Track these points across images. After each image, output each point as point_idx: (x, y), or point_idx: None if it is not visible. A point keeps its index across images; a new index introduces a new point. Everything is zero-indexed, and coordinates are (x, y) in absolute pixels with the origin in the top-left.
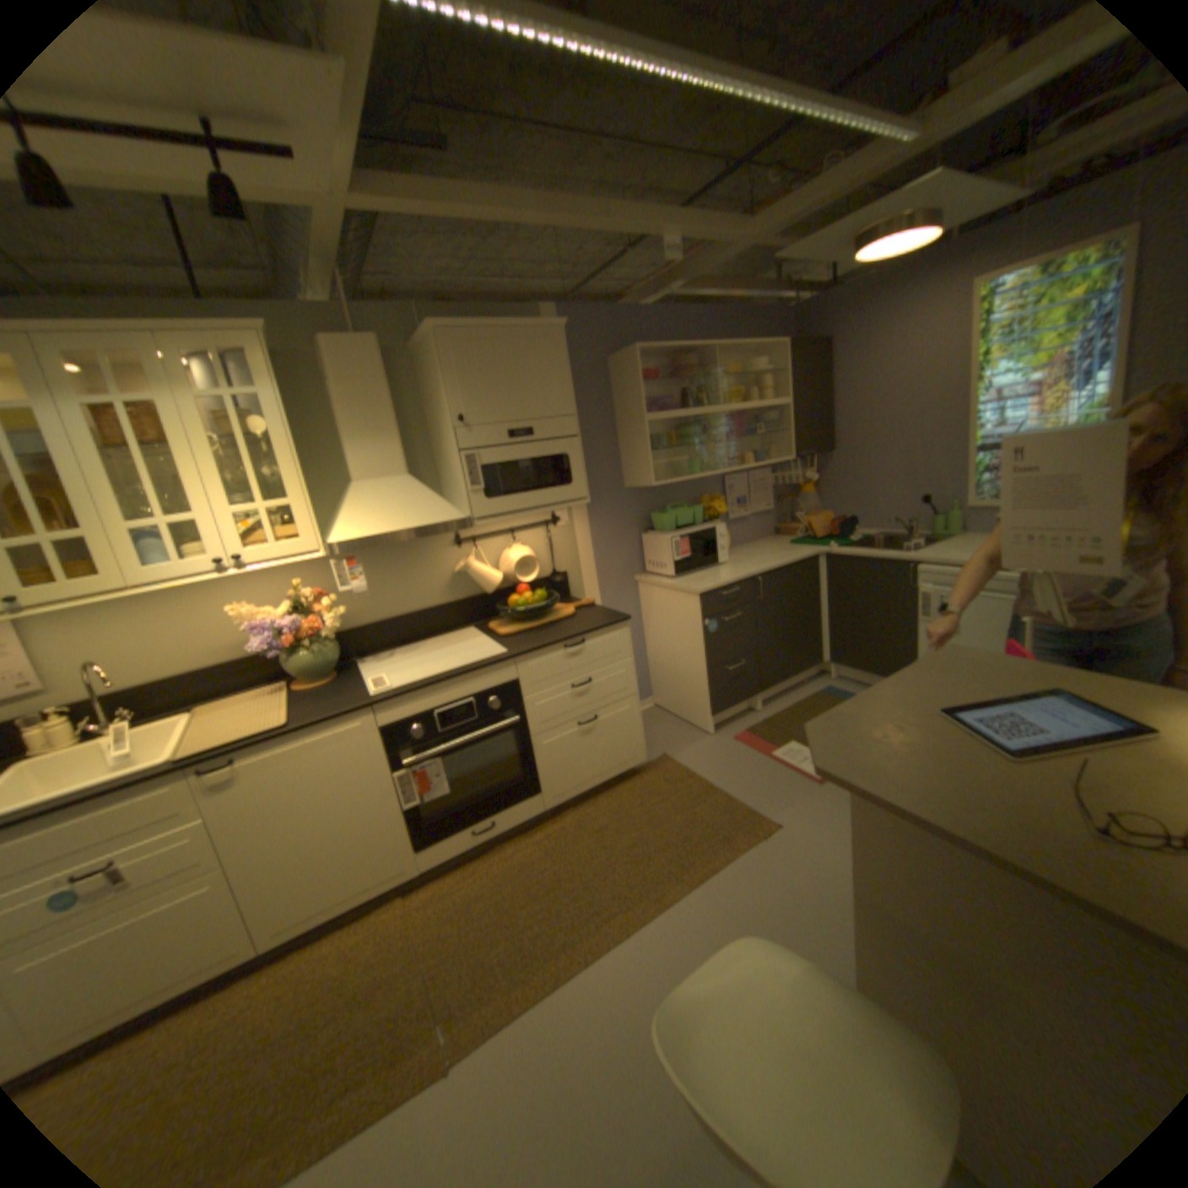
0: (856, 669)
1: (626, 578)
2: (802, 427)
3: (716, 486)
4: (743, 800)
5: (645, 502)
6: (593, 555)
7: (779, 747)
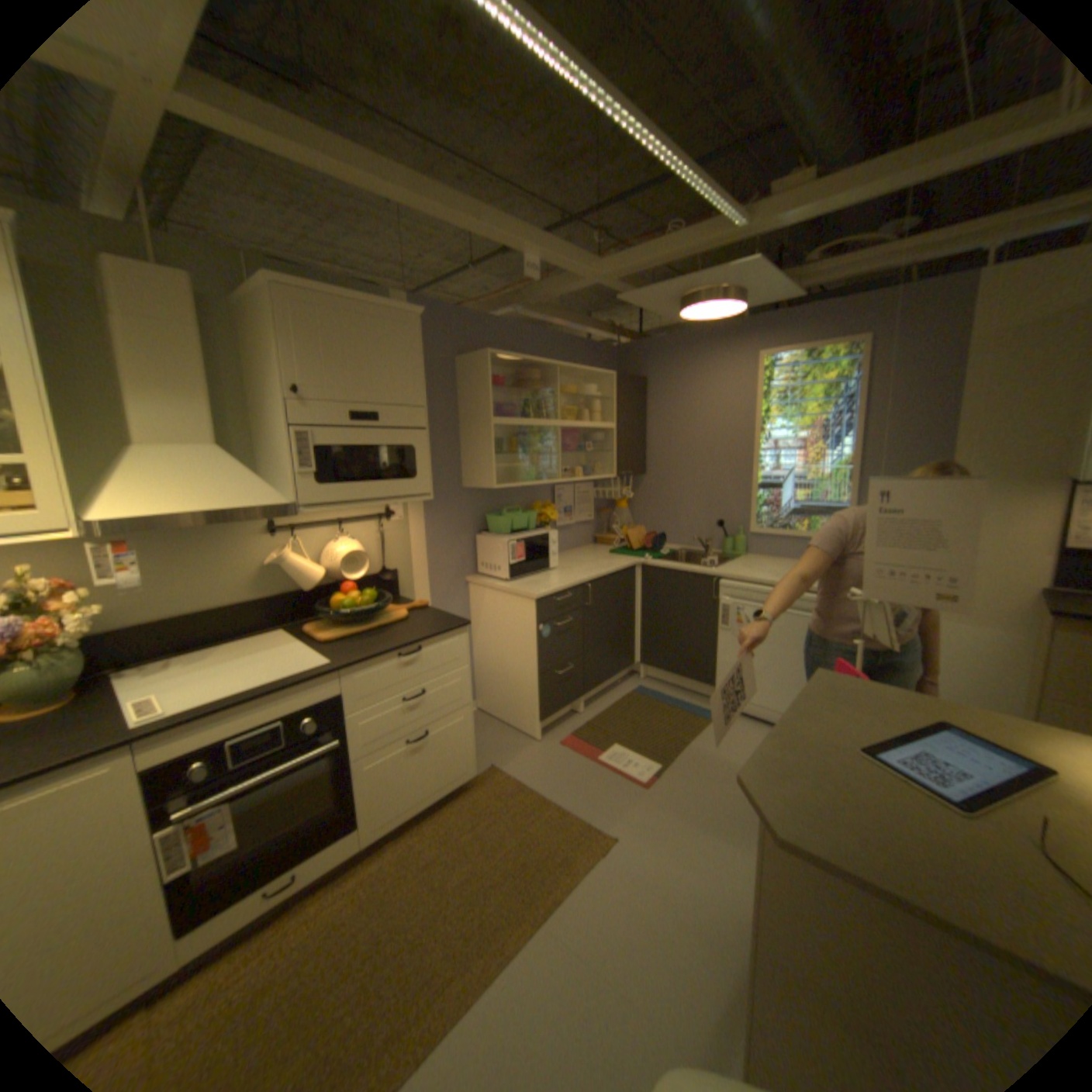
0: (663, 670)
1: (459, 578)
2: (623, 451)
3: (547, 494)
4: (577, 813)
5: (482, 503)
6: (427, 553)
7: (604, 751)
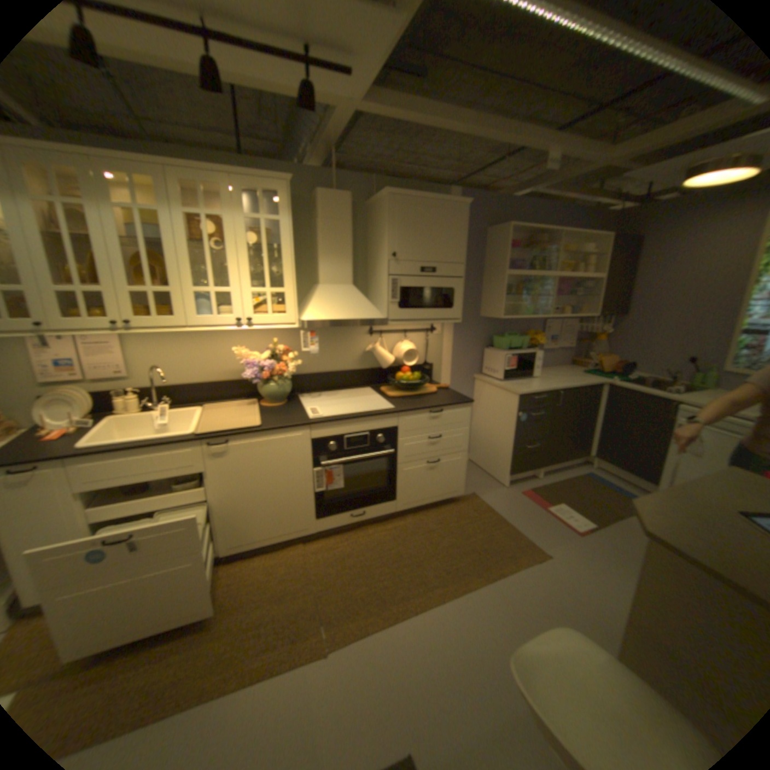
0: (615, 466)
1: (469, 375)
2: (610, 295)
3: (540, 325)
4: (527, 535)
5: (492, 327)
6: (452, 356)
7: (554, 506)
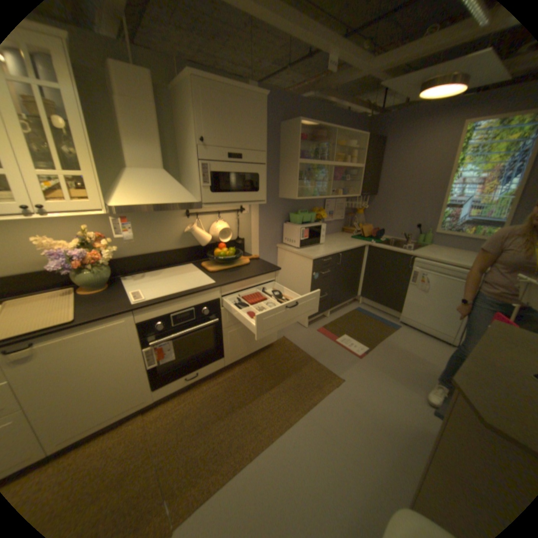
0: (373, 301)
1: (273, 245)
2: (367, 181)
3: (321, 203)
4: (324, 364)
5: (287, 206)
6: (259, 231)
7: (339, 337)
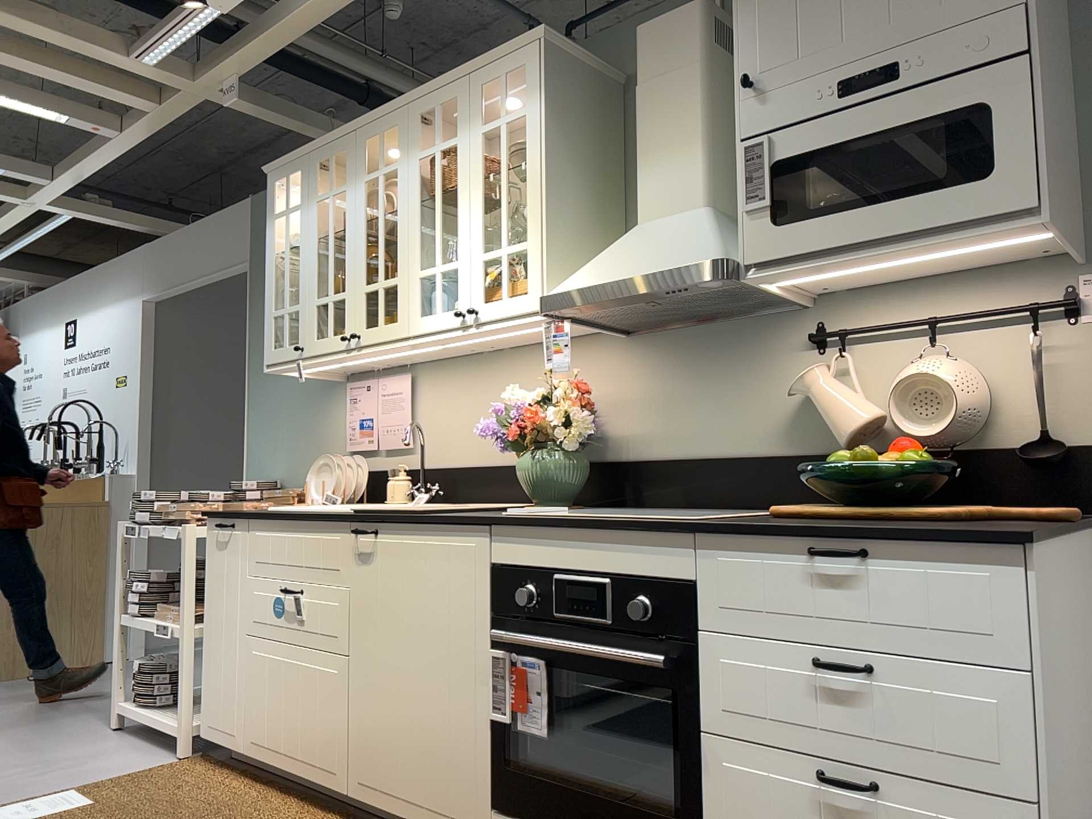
0: None
1: None
2: None
3: None
4: None
5: None
6: None
7: None
